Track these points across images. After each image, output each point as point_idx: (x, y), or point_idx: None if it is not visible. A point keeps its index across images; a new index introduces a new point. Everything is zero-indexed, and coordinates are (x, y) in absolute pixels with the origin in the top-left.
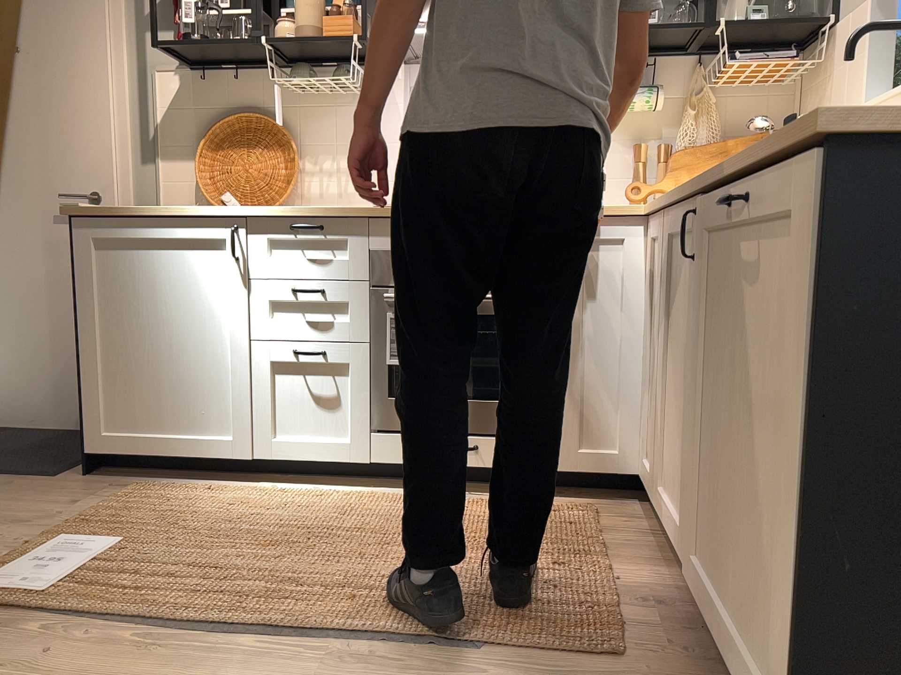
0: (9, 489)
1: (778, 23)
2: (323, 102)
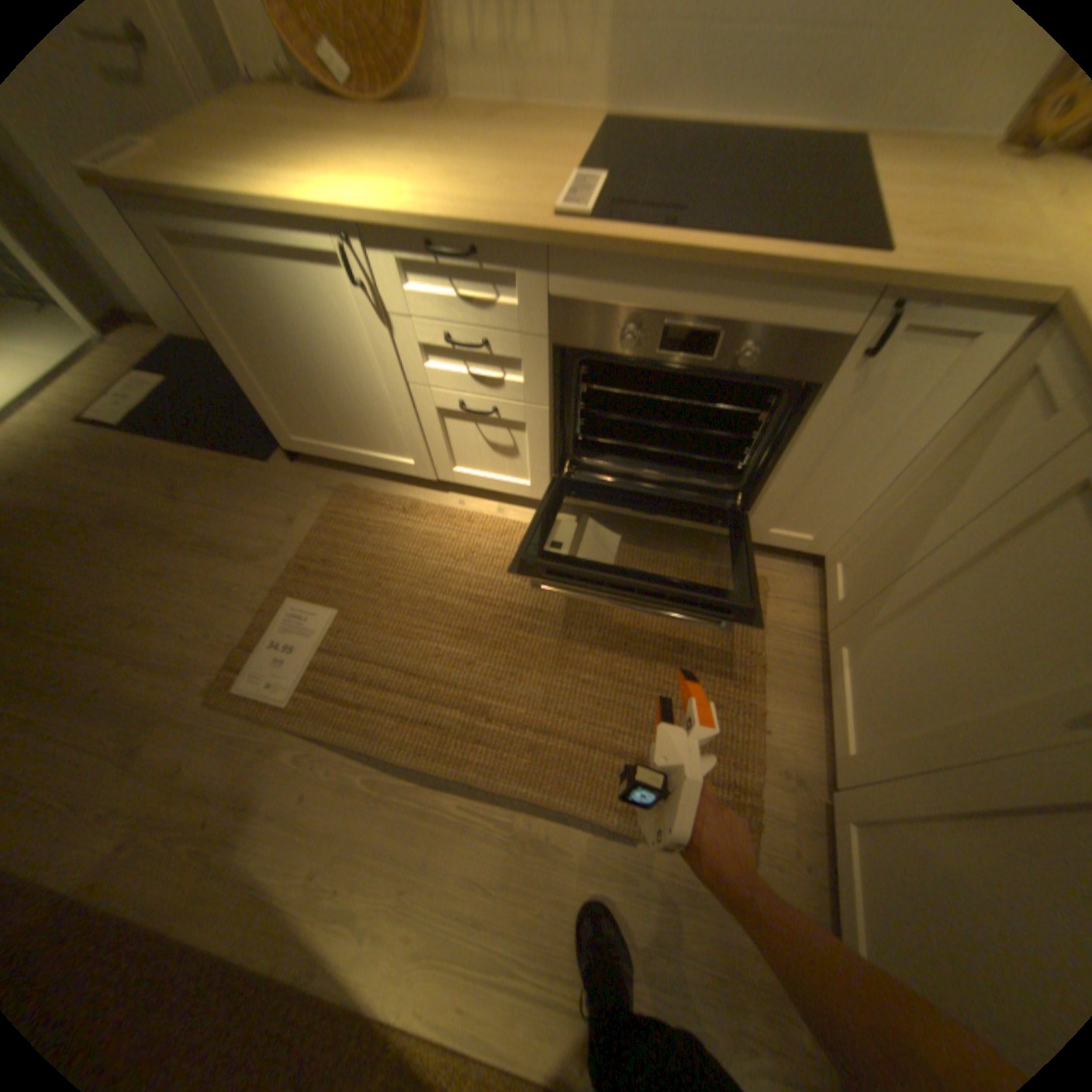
0: (233, 485)
1: None
2: None
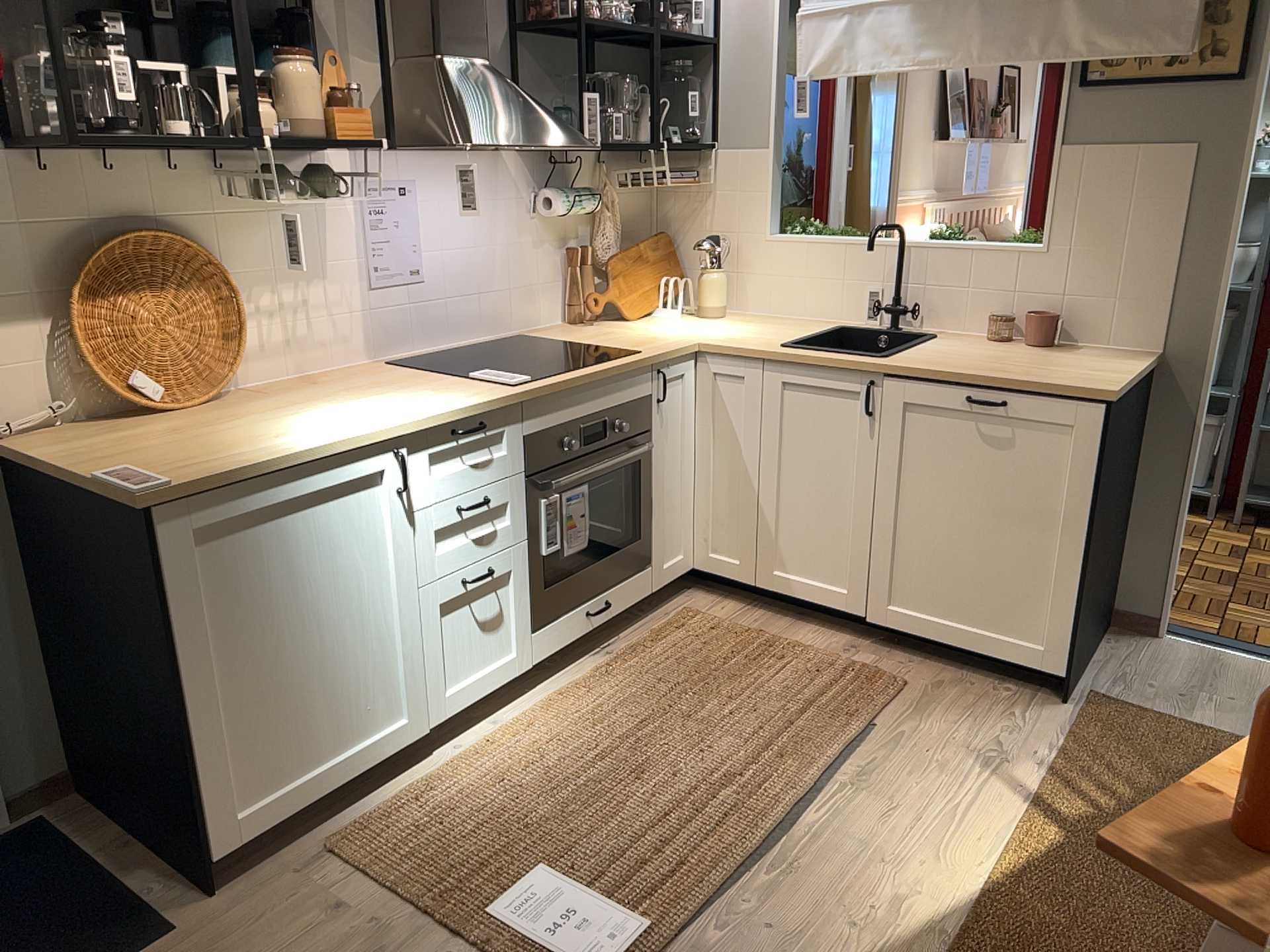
0: None
1: (688, 144)
2: (251, 206)
